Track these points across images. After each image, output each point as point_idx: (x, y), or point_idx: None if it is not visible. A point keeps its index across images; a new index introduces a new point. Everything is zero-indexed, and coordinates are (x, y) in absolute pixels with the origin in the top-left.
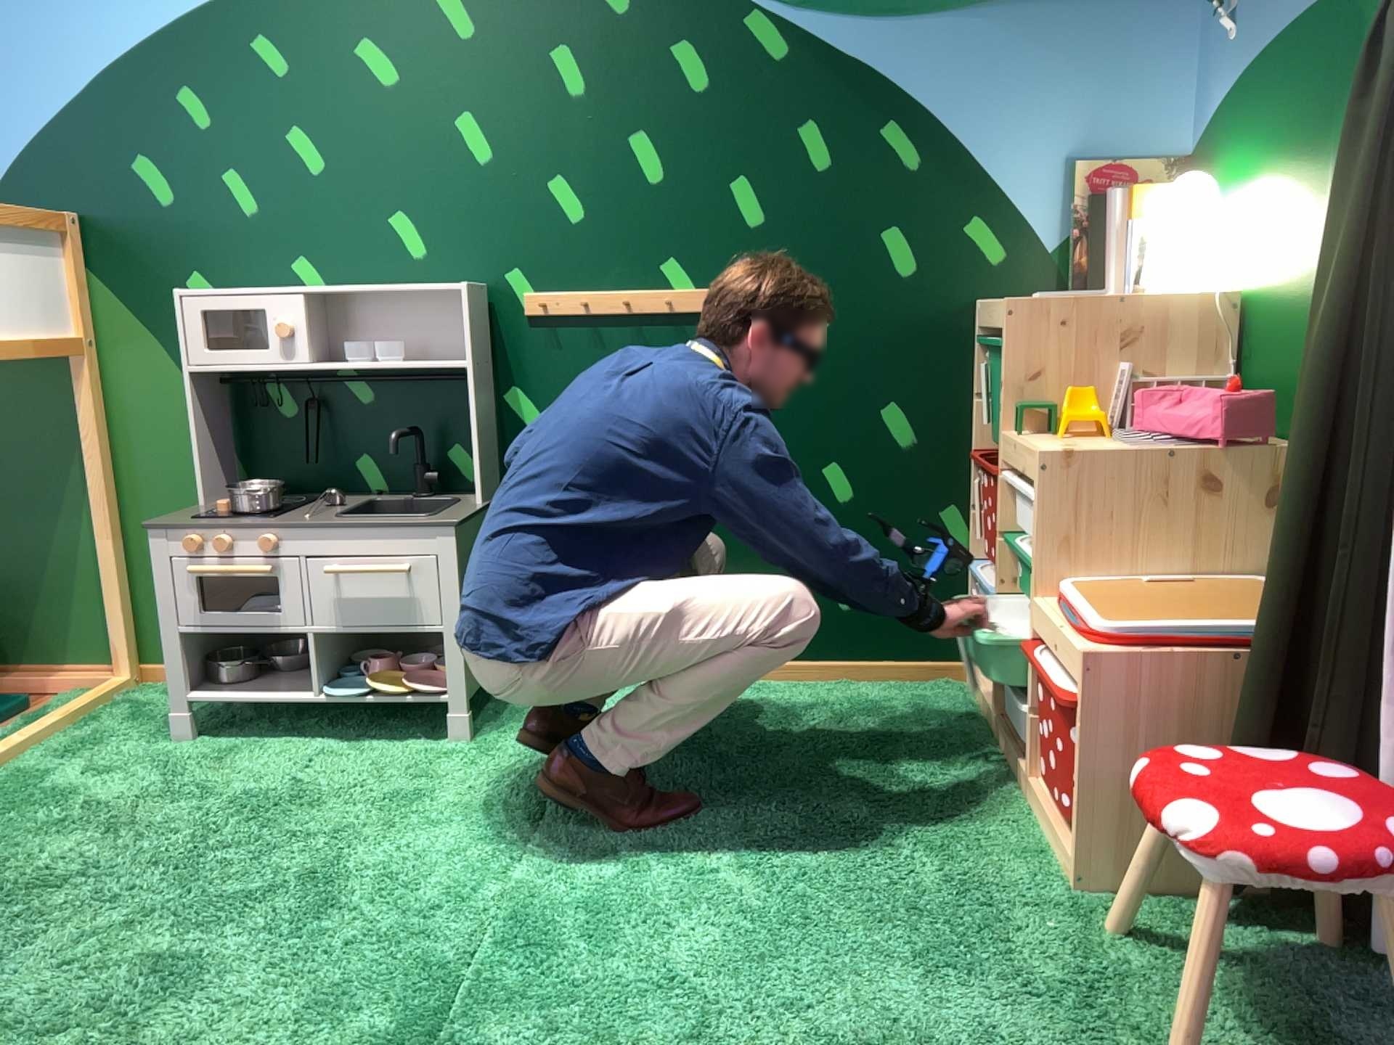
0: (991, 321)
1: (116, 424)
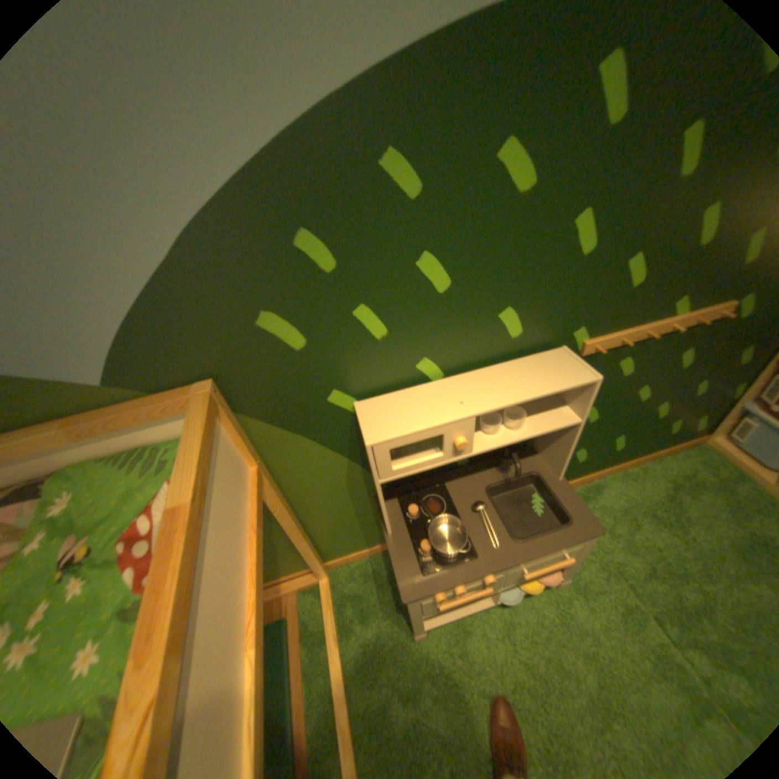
0: None
1: (286, 488)
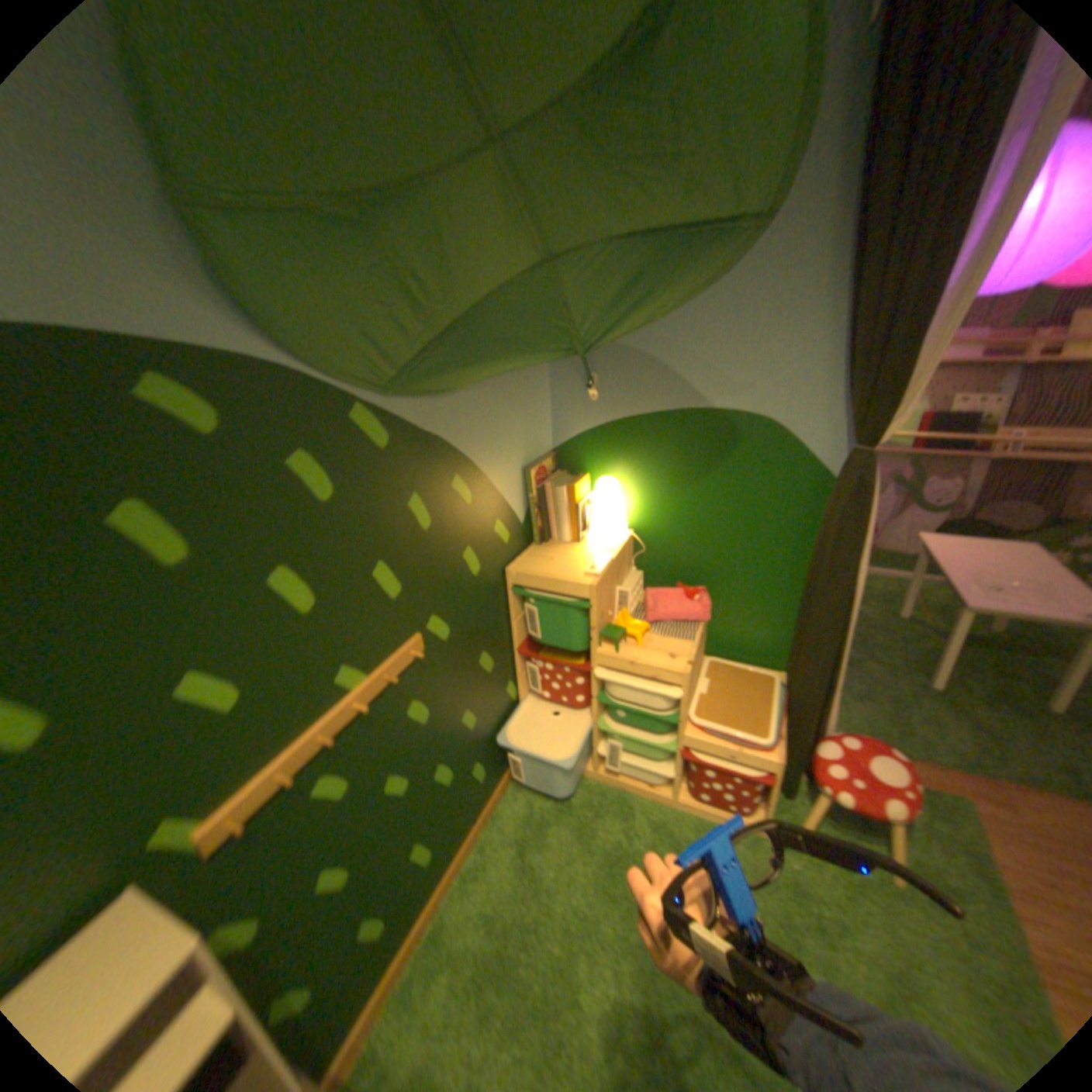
0: (550, 587)
1: None
